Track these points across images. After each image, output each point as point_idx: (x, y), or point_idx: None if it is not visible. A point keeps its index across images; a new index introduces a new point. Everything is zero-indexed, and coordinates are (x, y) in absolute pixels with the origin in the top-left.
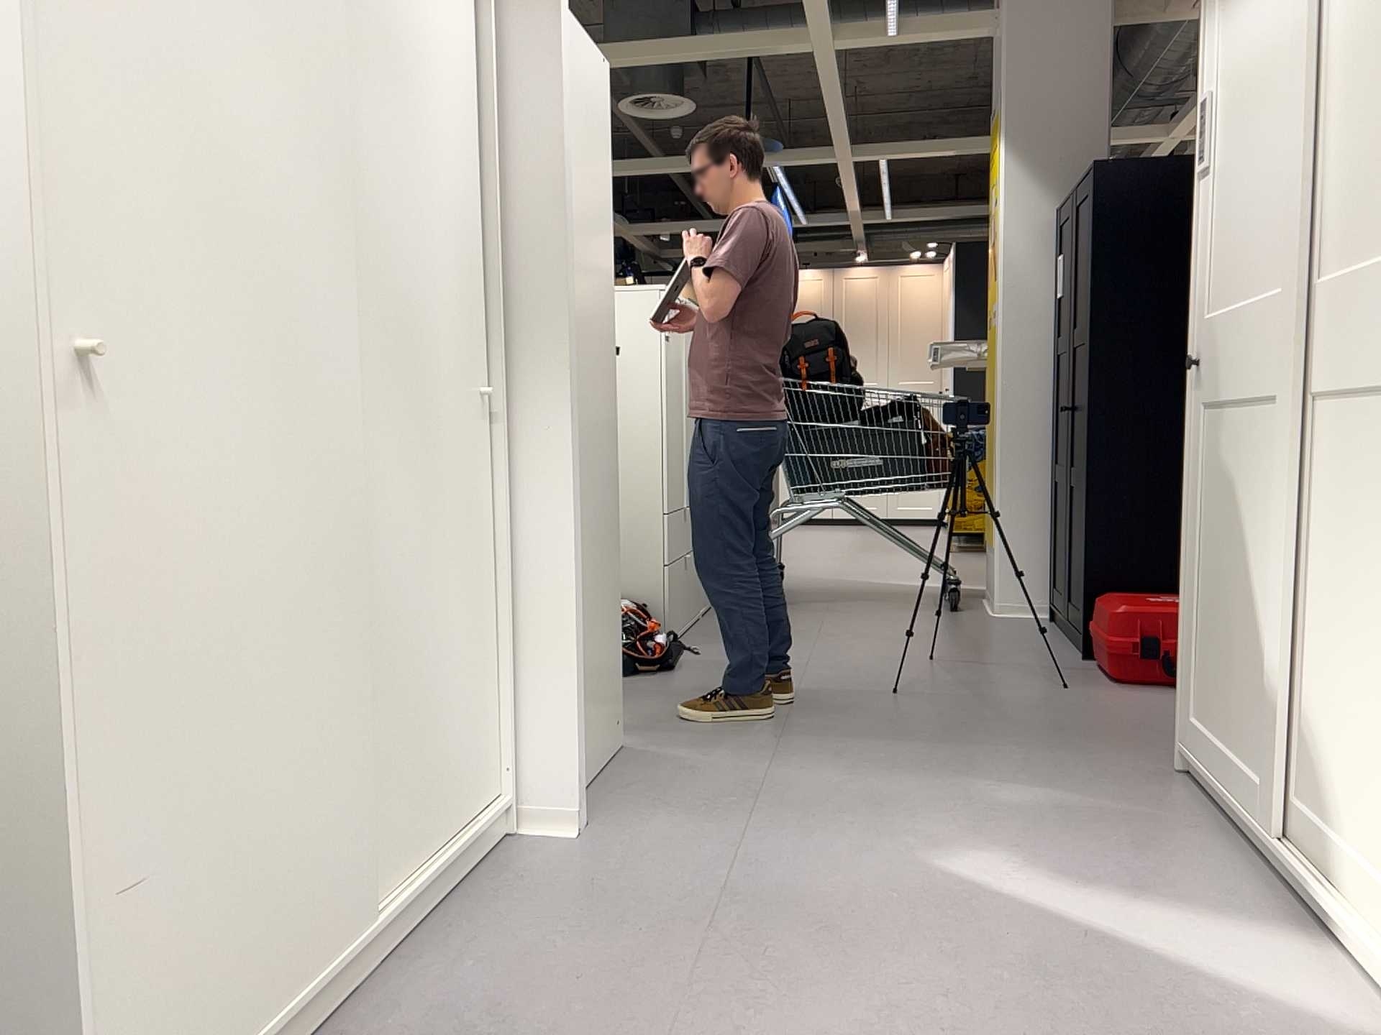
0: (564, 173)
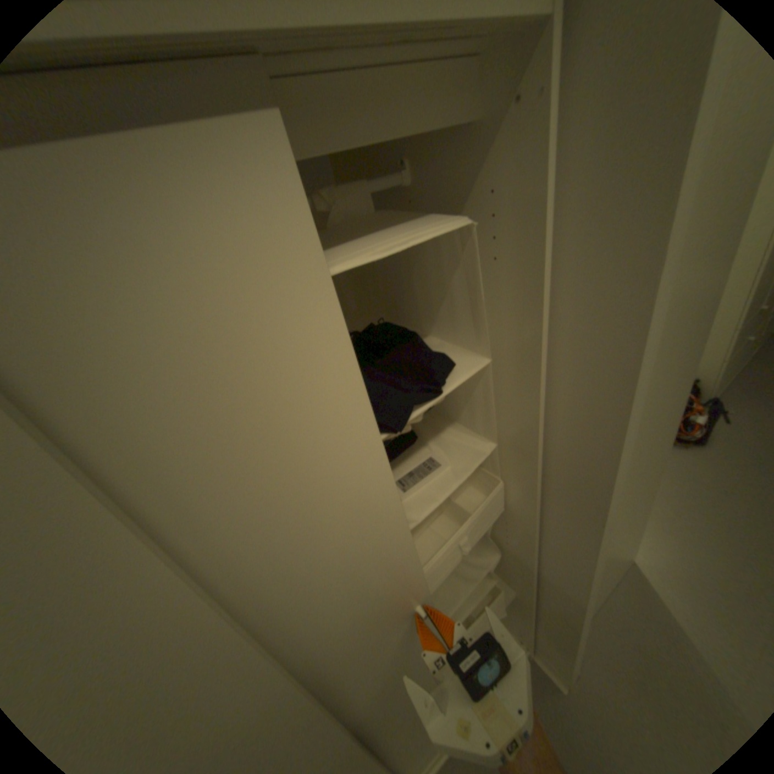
0: (639, 361)
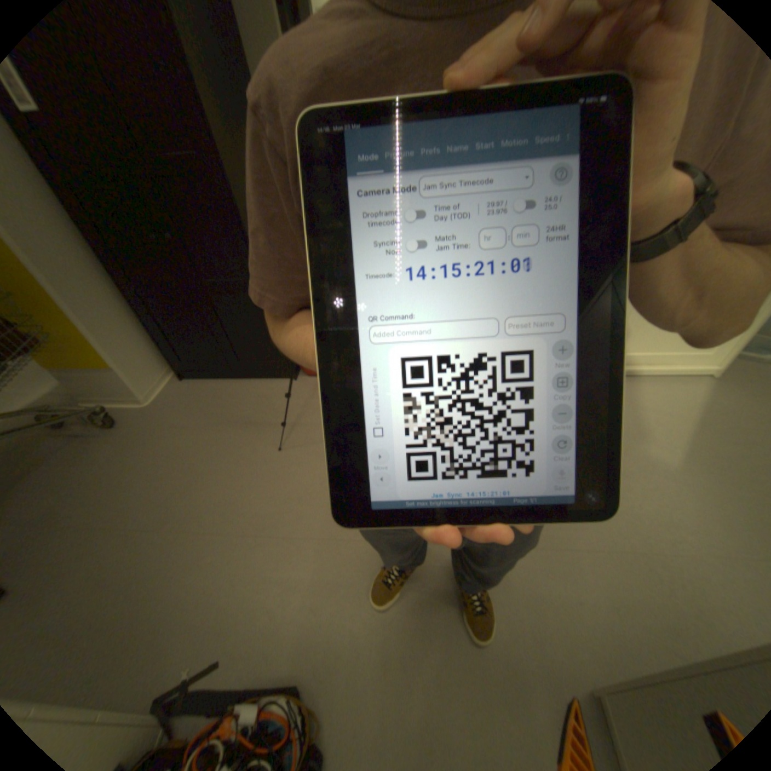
0: None
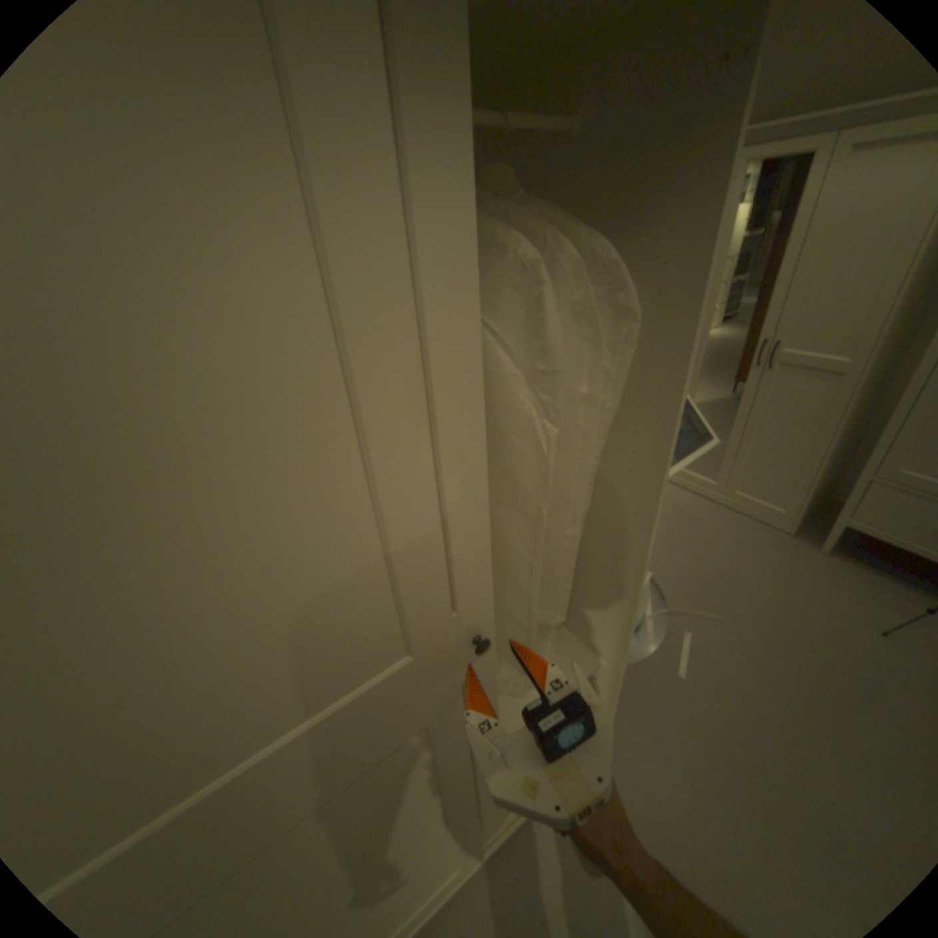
0: None
